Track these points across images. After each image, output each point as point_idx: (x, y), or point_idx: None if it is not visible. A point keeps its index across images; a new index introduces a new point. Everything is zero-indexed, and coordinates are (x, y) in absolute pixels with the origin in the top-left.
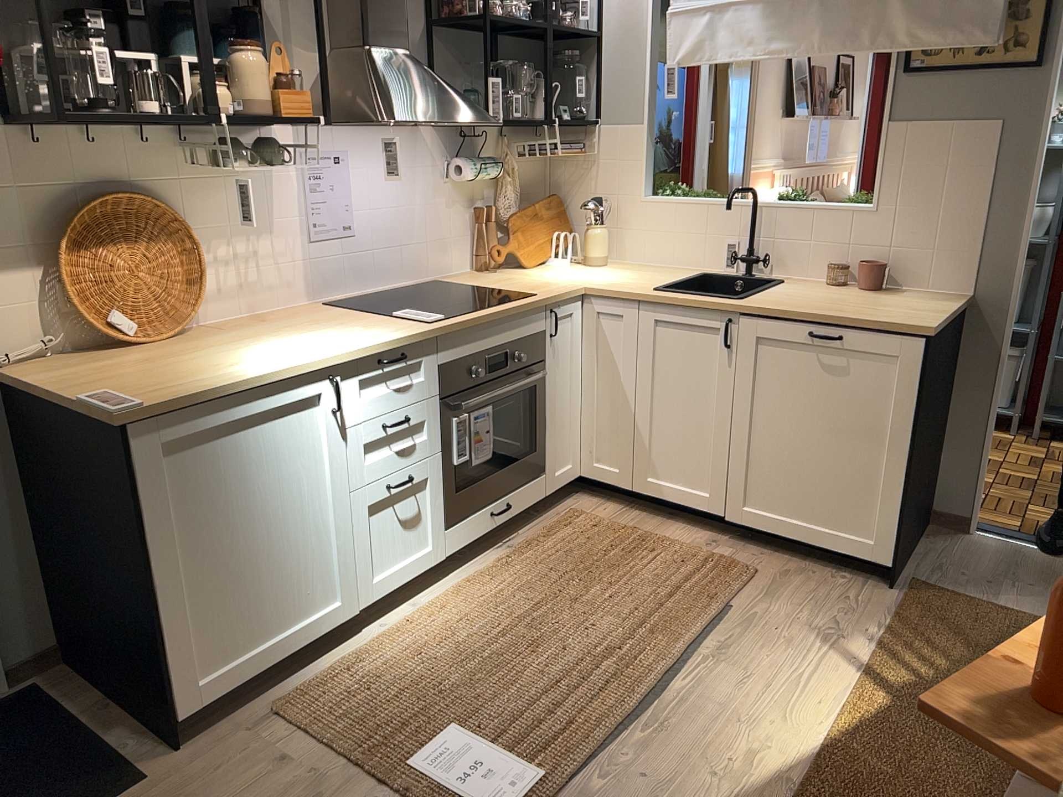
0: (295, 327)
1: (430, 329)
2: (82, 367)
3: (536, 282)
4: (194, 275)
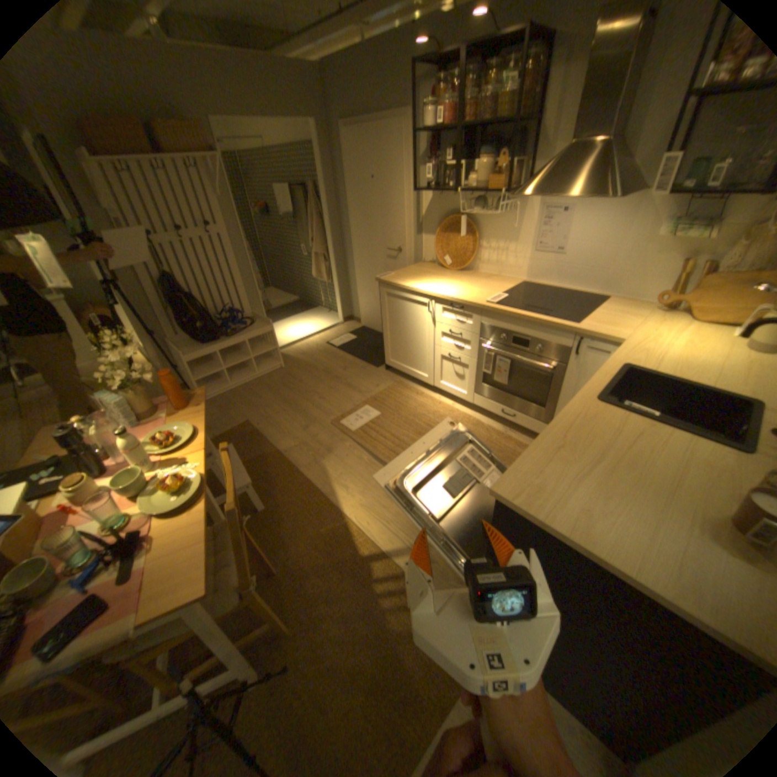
0: (477, 283)
1: (475, 303)
2: (423, 268)
3: (629, 324)
4: (473, 251)
